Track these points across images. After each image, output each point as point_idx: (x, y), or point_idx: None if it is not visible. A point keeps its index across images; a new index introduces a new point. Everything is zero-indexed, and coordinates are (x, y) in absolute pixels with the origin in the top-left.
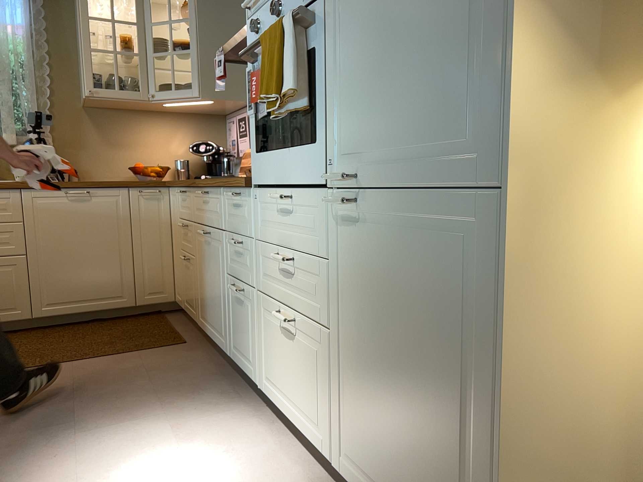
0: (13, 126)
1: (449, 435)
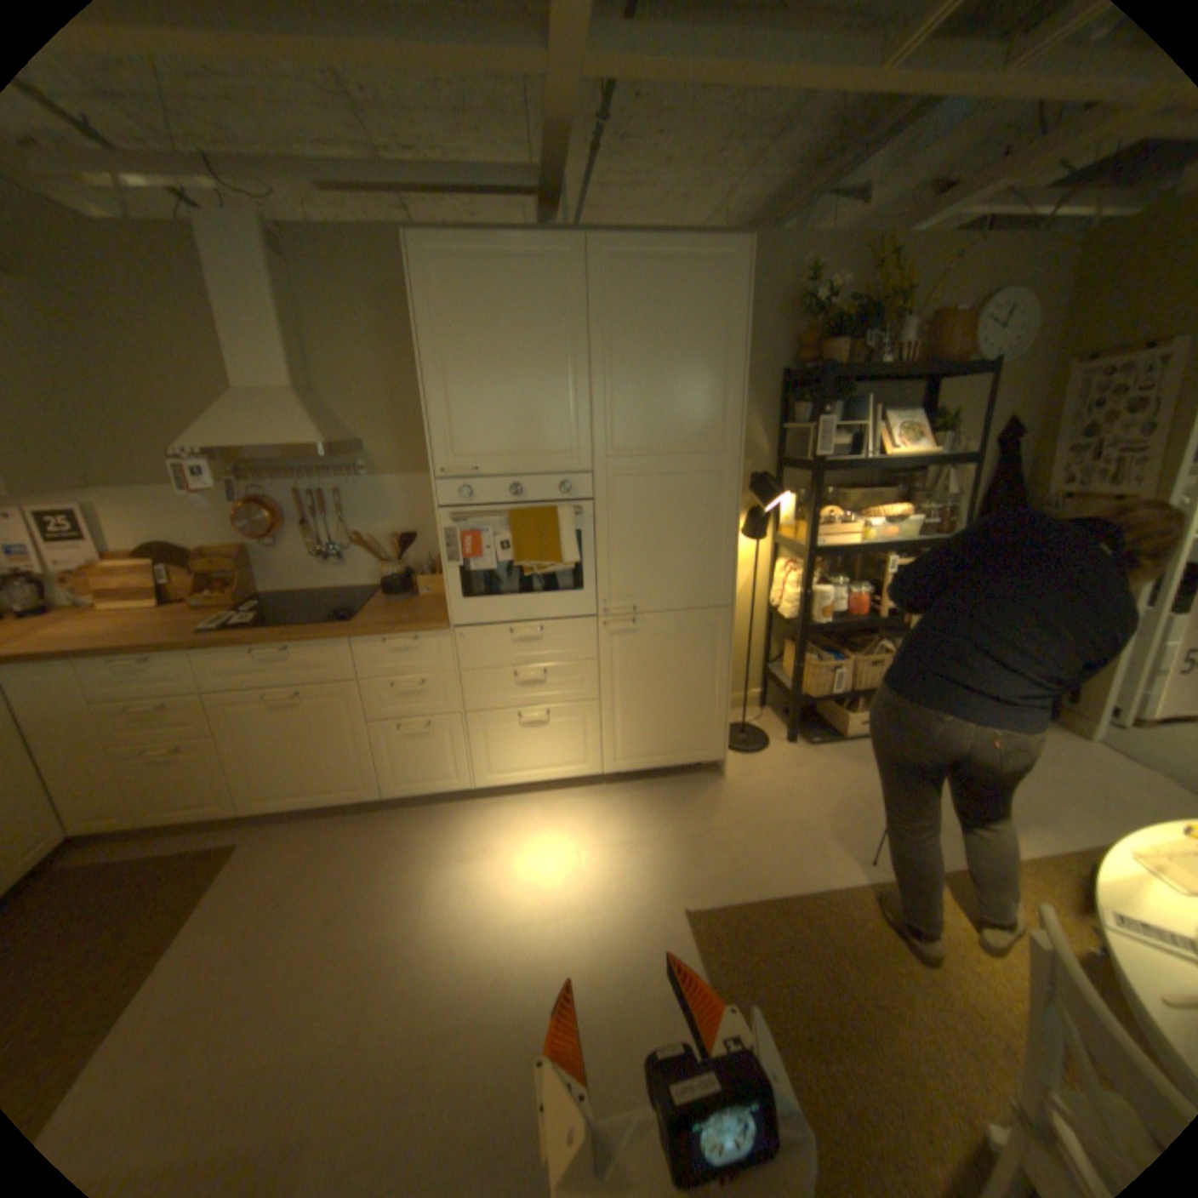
0: None
1: (696, 704)
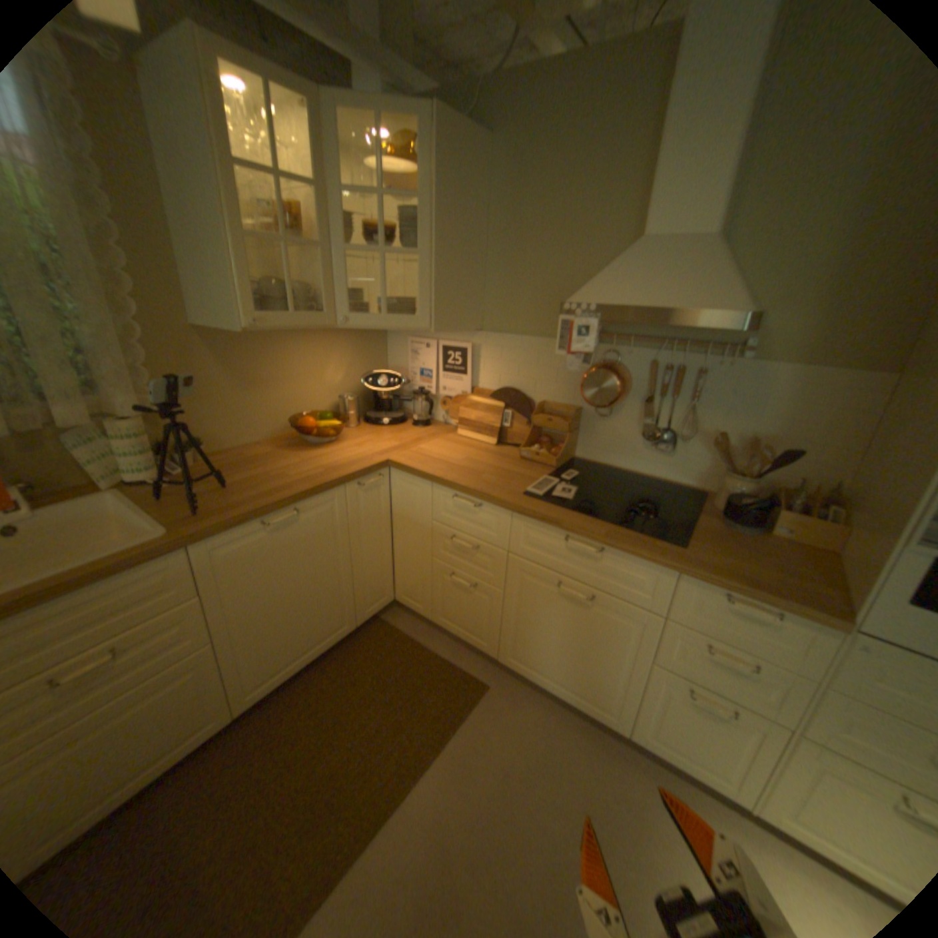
0: (73, 387)
1: None
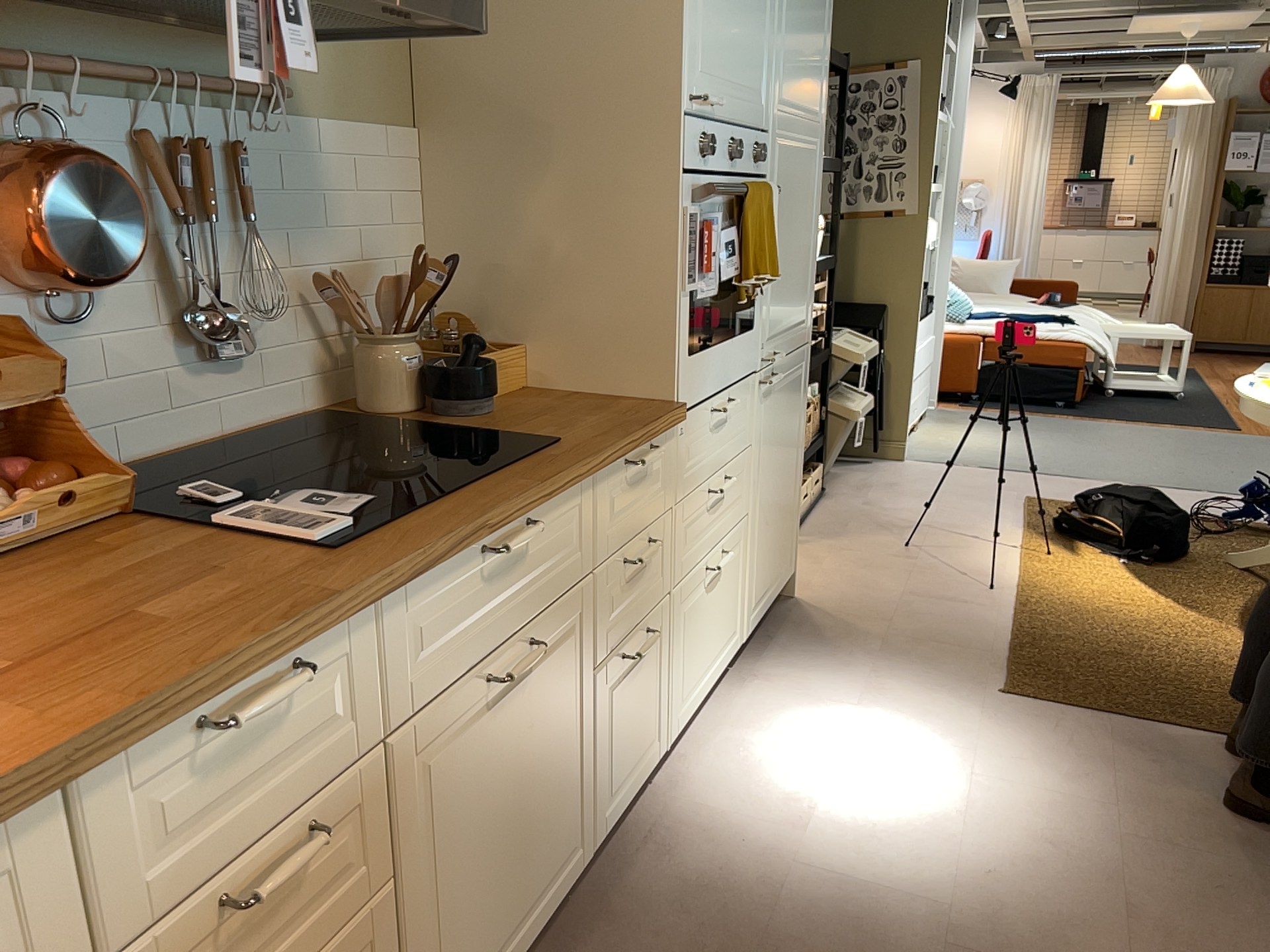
0: None
1: (791, 491)
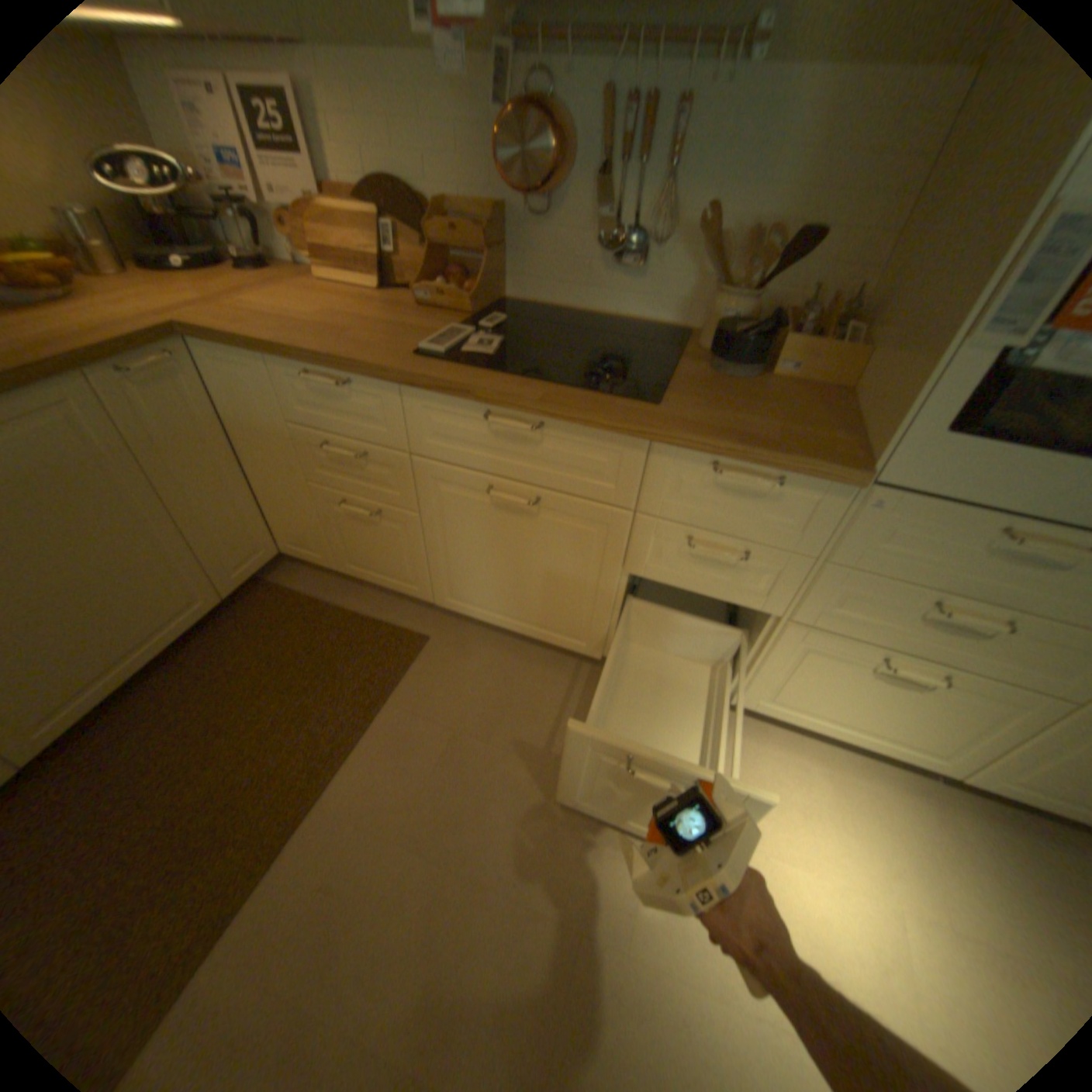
0: None
1: None
